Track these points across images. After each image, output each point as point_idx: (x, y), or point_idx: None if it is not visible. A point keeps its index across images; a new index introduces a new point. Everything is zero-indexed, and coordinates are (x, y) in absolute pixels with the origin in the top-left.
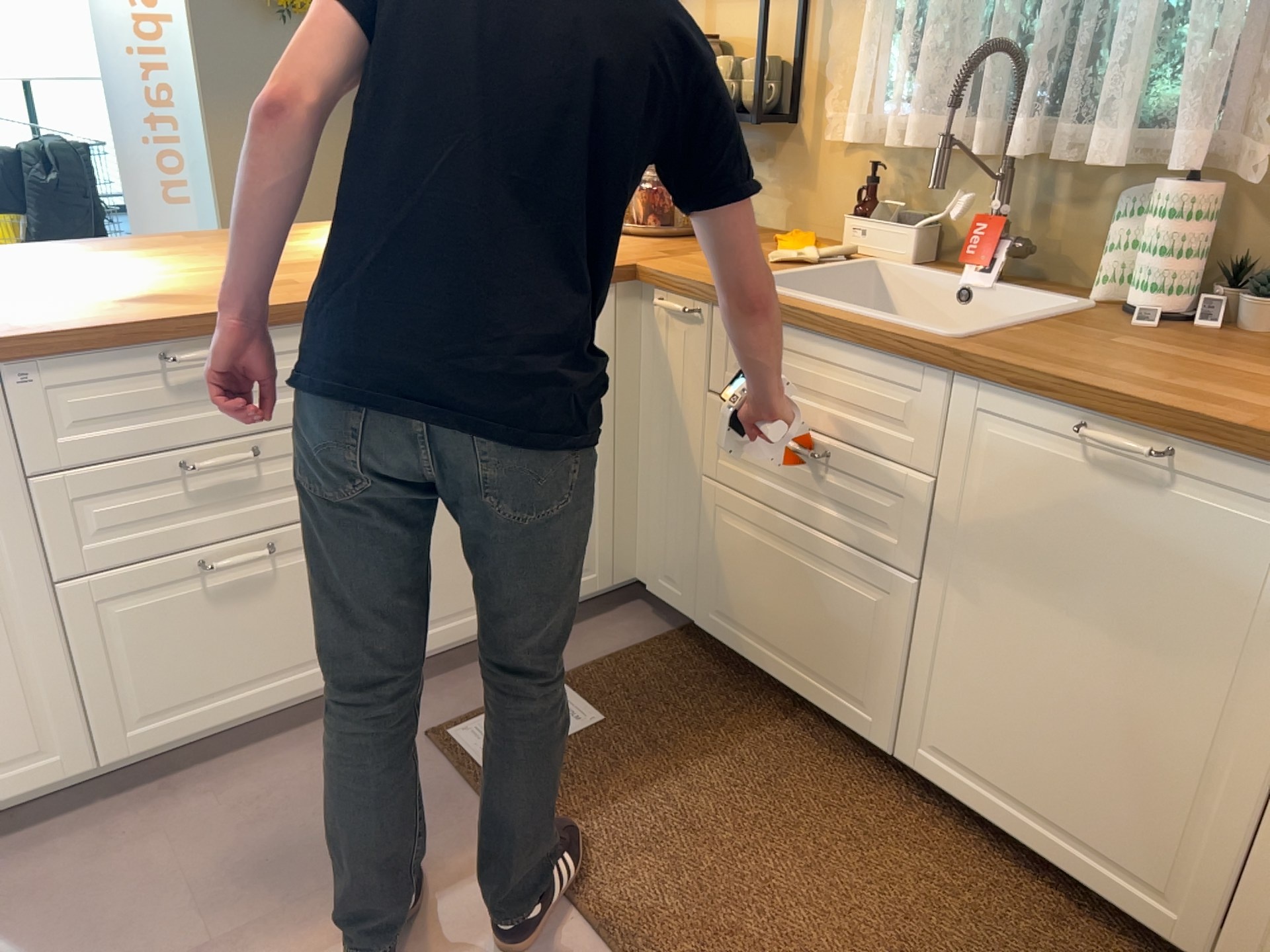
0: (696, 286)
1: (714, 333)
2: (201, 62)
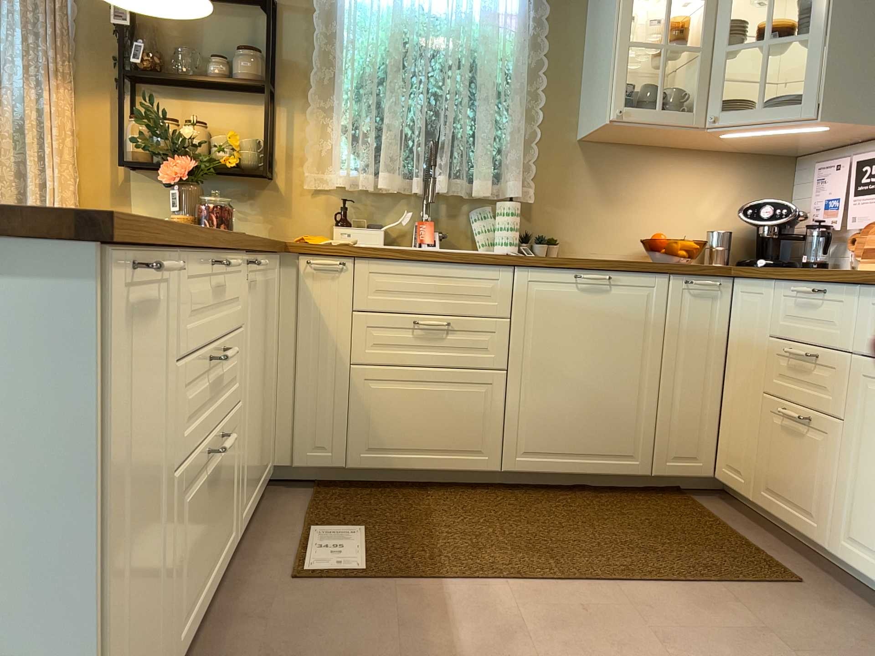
0: (343, 249)
1: (355, 275)
2: None
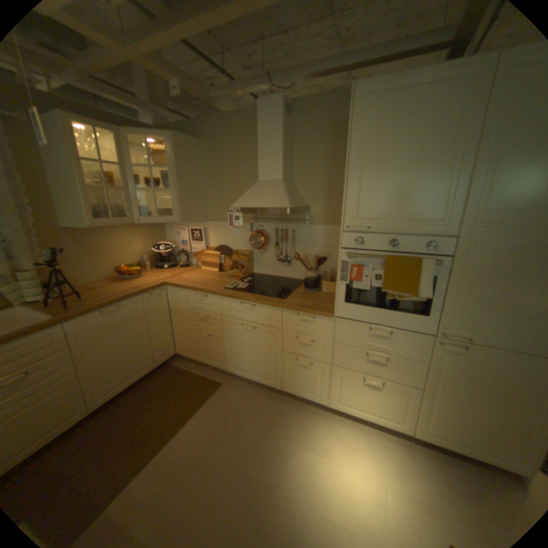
0: None
1: None
2: None
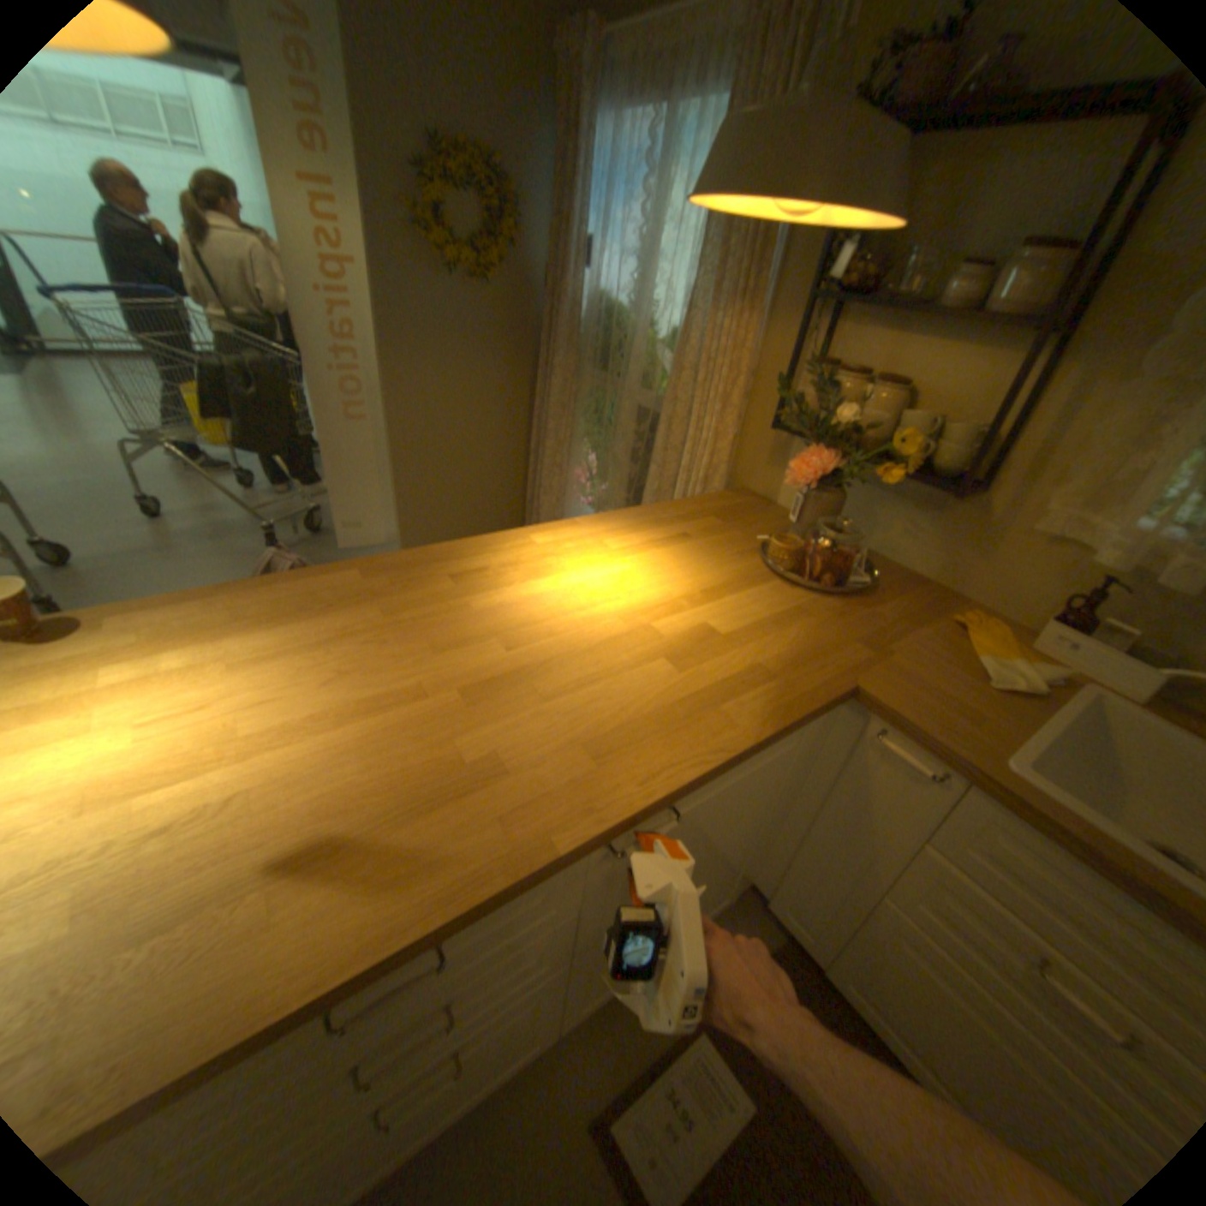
0: (960, 762)
1: (965, 809)
2: (373, 304)
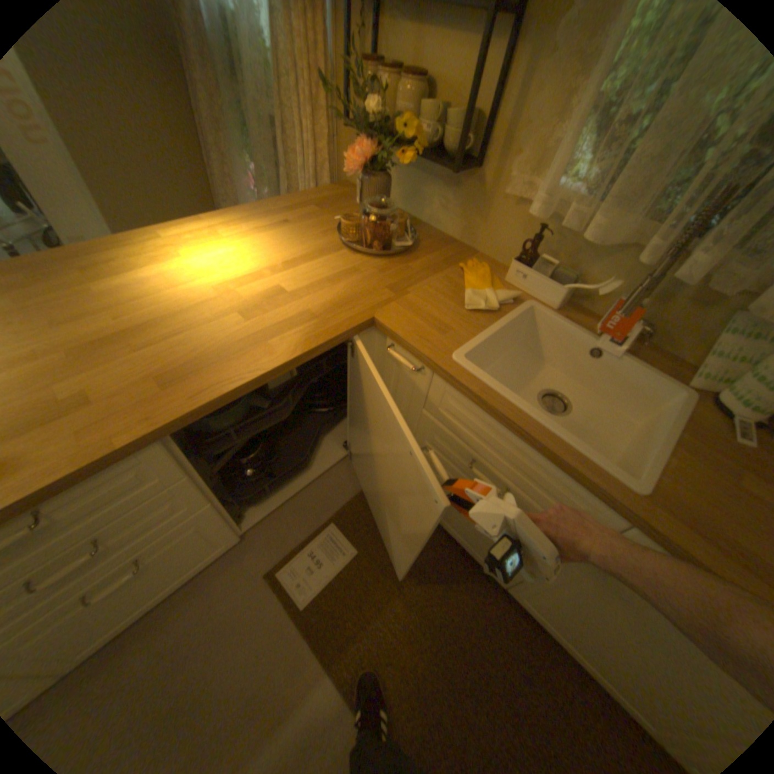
0: (423, 358)
1: (433, 385)
2: None
